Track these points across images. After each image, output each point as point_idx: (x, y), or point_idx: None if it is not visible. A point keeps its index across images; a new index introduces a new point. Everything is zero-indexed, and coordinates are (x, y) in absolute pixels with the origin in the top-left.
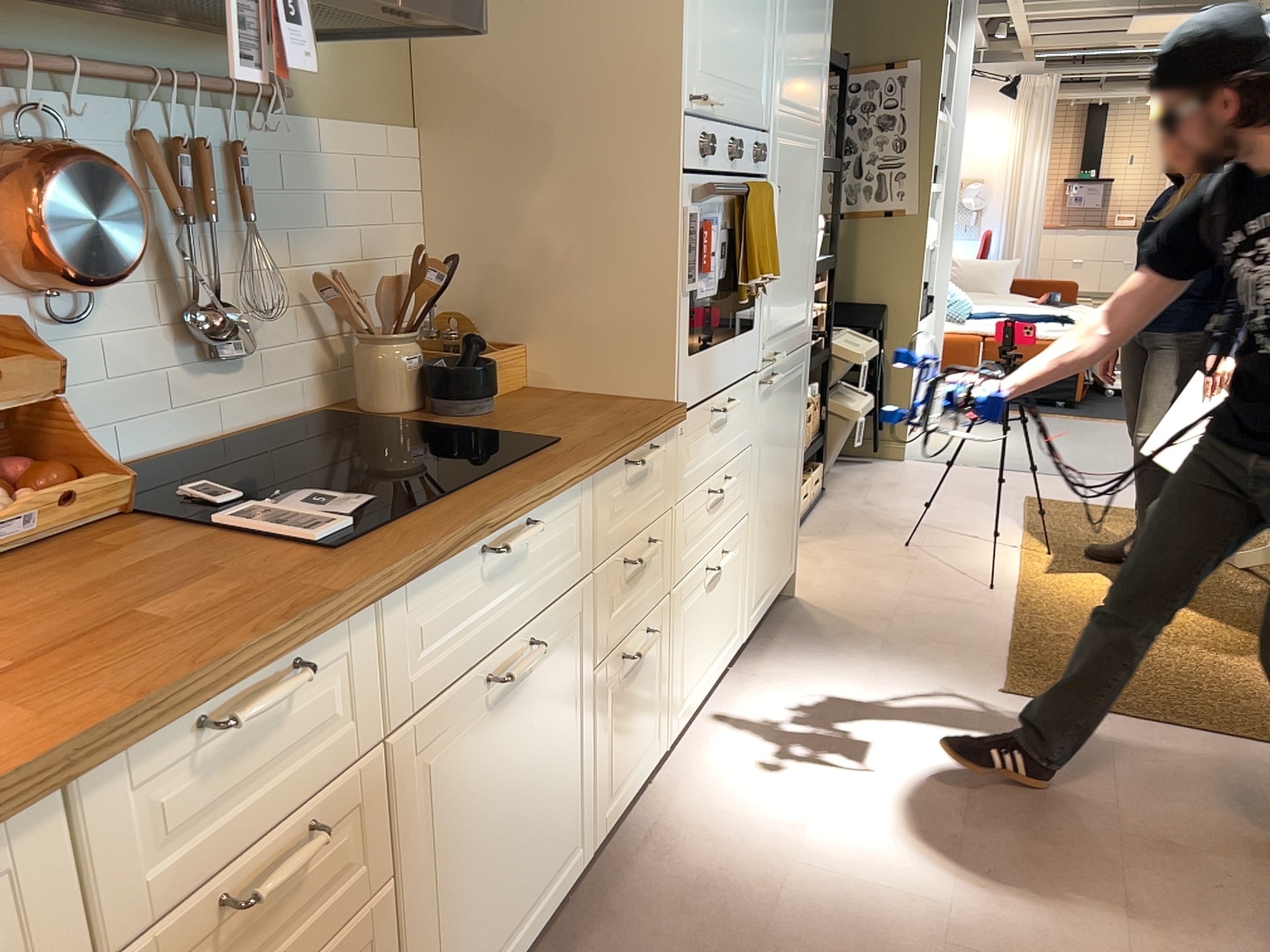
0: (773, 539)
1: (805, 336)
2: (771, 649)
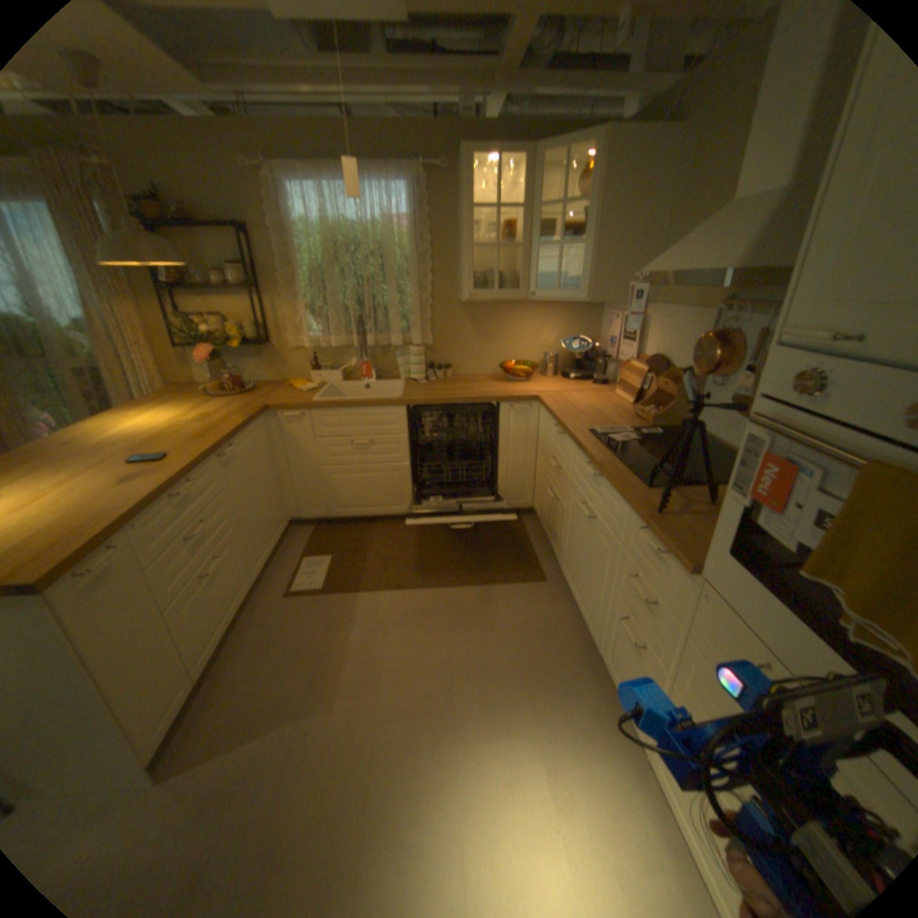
0: None
1: None
2: None
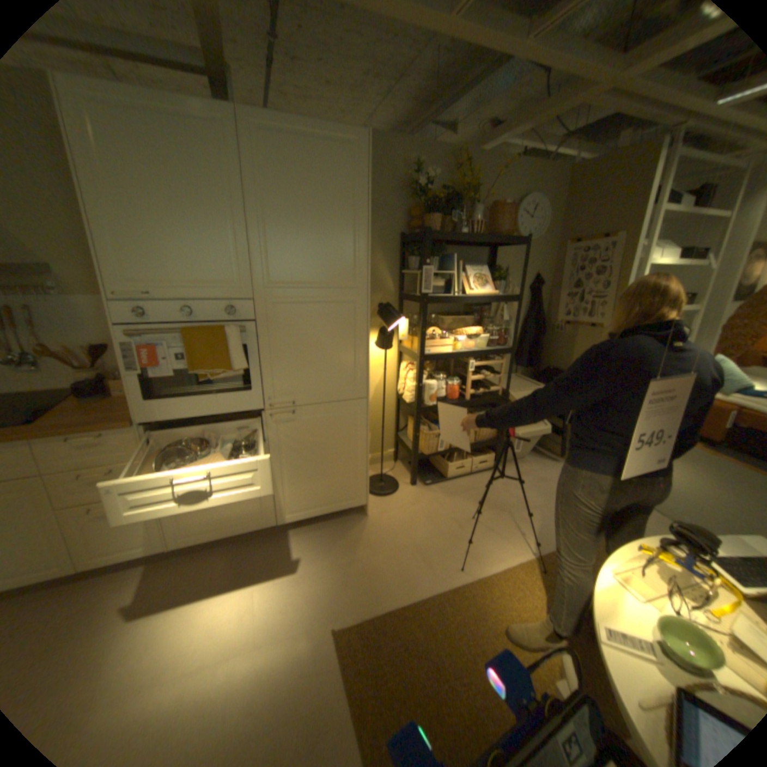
0: (317, 487)
1: (355, 395)
2: (306, 536)
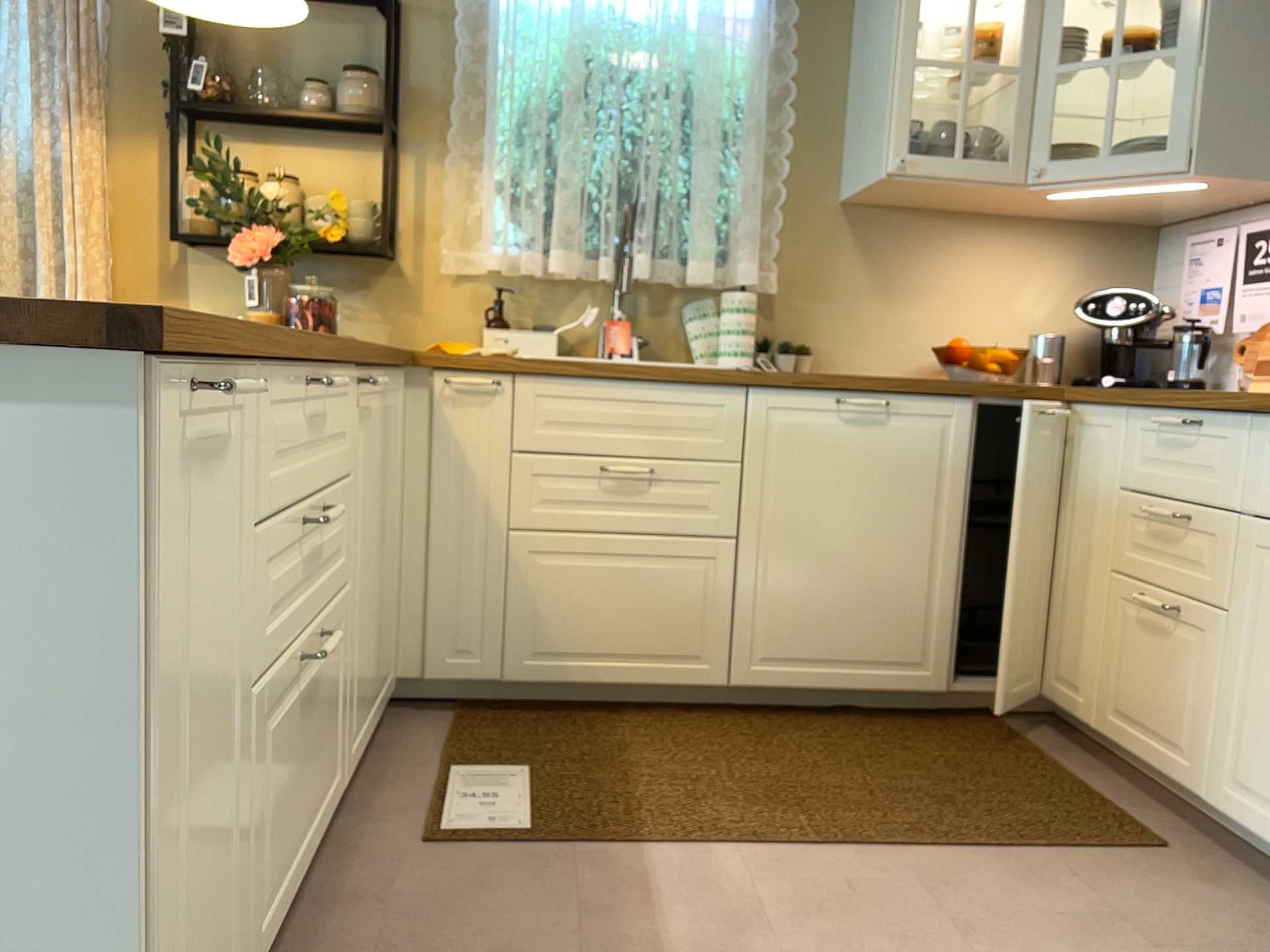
0: None
1: None
2: None
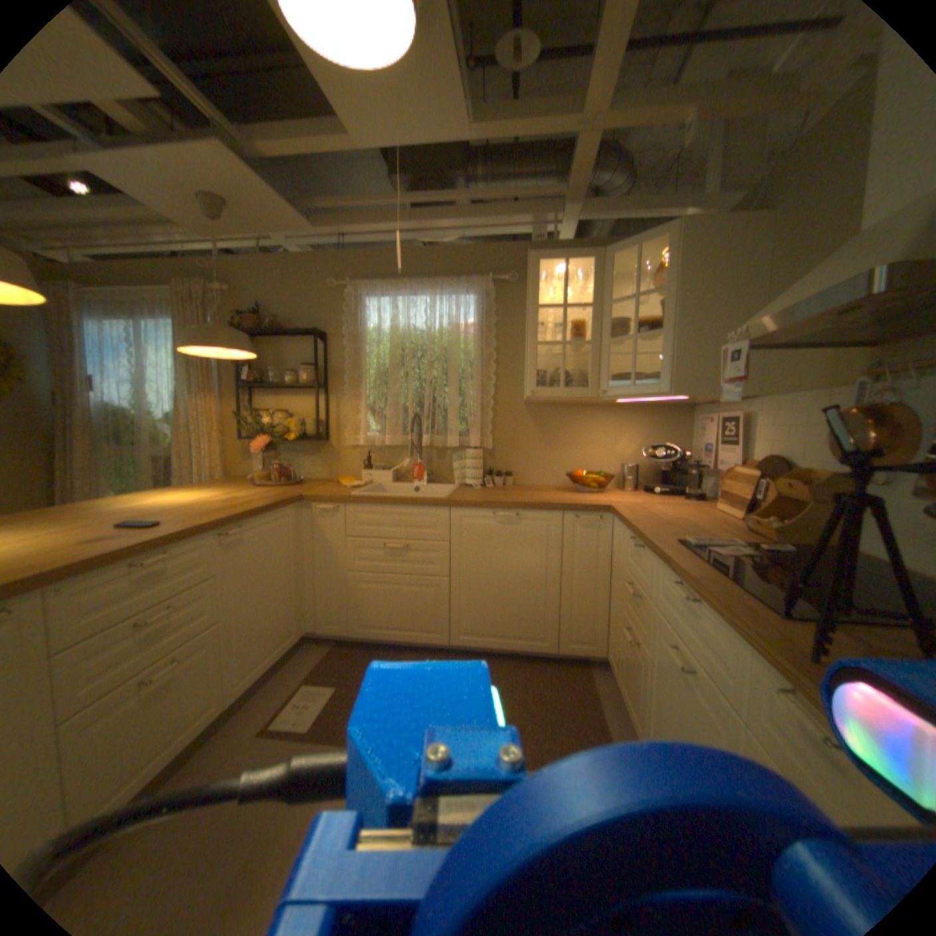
0: None
1: None
2: None
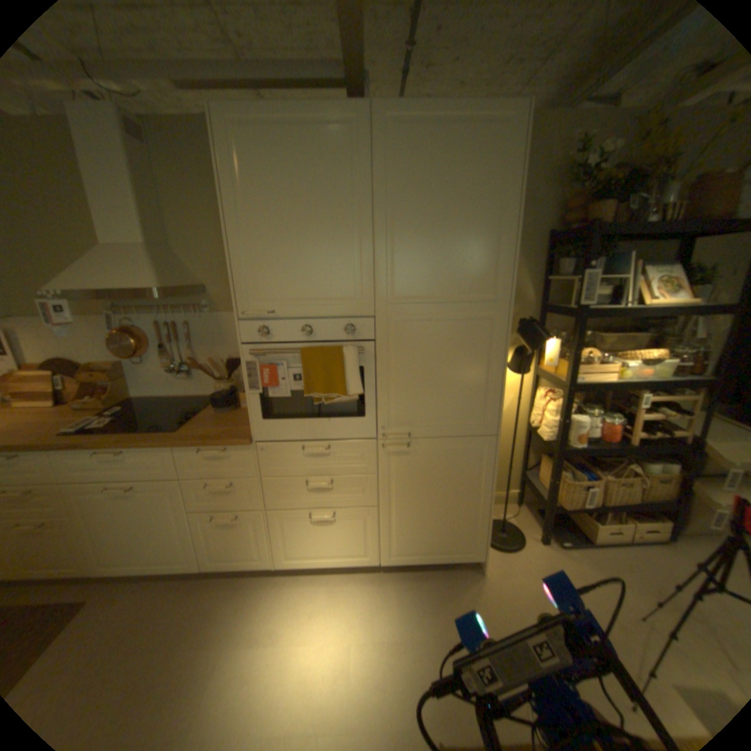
0: (428, 531)
1: (483, 430)
2: (412, 585)
